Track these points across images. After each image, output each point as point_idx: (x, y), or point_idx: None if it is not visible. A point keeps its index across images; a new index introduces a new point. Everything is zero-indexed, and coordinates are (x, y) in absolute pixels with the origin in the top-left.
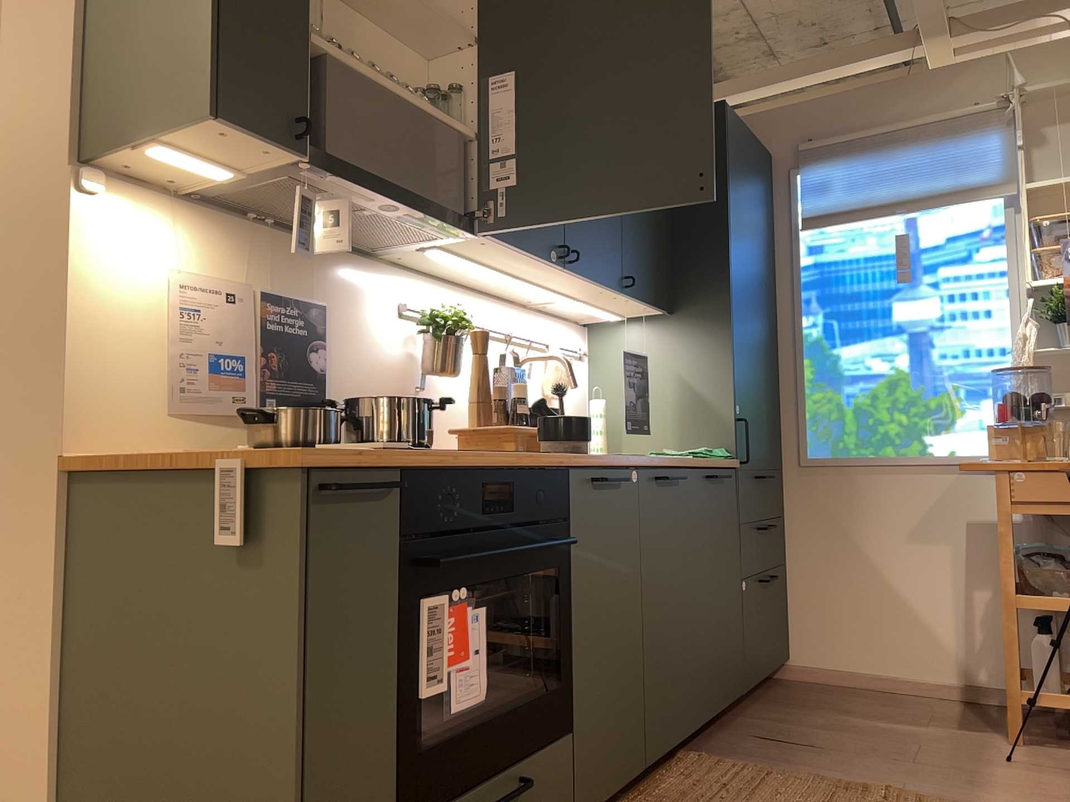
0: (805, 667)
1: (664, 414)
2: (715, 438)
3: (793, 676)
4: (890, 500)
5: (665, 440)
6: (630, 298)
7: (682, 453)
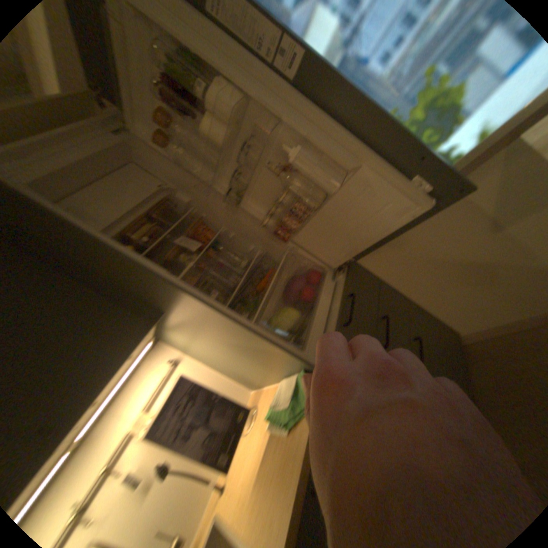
0: (476, 332)
1: (247, 360)
2: (290, 361)
3: (471, 339)
4: (450, 215)
5: (266, 371)
6: (92, 404)
7: (281, 407)
